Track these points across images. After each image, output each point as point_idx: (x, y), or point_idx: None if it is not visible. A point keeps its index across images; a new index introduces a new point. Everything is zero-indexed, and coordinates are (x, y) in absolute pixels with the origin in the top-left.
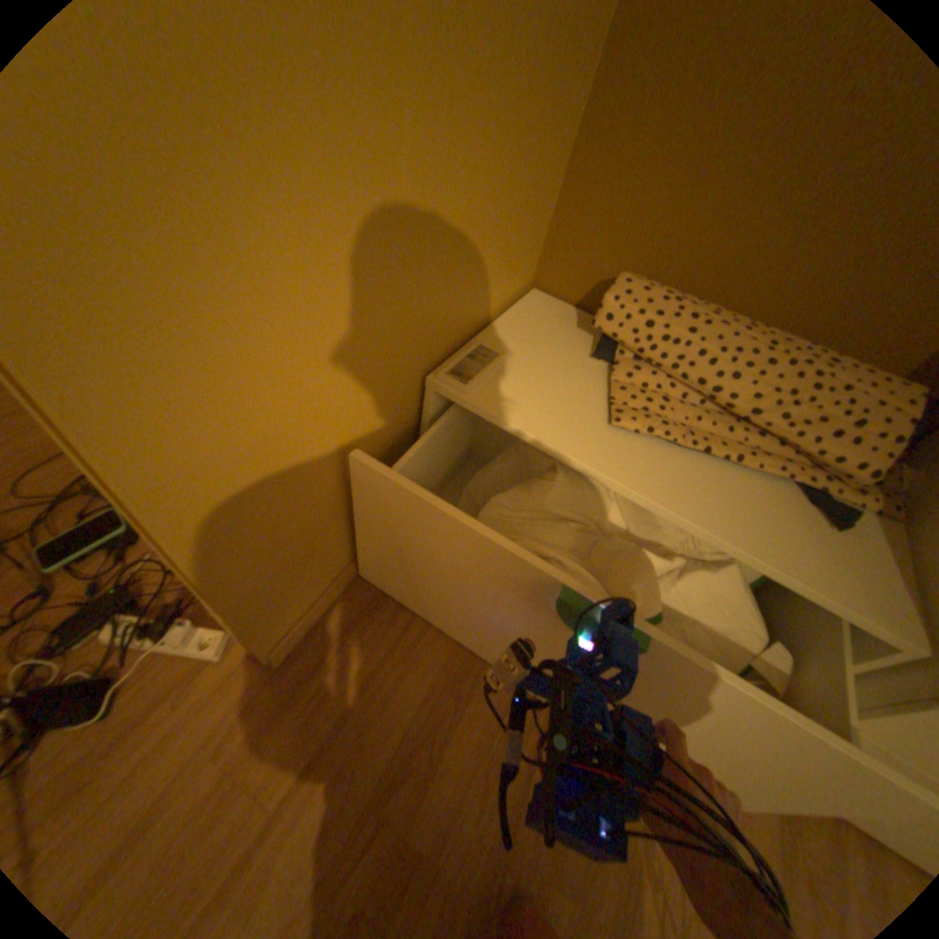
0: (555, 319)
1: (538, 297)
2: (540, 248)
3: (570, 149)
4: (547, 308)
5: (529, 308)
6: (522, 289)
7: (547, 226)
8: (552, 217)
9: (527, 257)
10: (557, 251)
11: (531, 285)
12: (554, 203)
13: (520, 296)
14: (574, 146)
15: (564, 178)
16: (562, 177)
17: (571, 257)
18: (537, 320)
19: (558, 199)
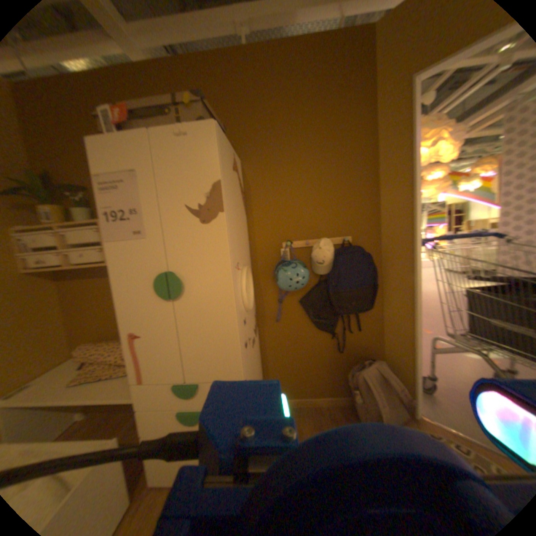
0: (68, 366)
1: (67, 362)
2: (64, 348)
3: (58, 324)
4: (68, 364)
5: (59, 367)
6: (60, 362)
7: (62, 342)
8: (64, 339)
9: (54, 353)
10: (71, 347)
11: (67, 359)
12: (61, 336)
13: (58, 365)
14: (61, 322)
15: (62, 329)
16: (60, 330)
17: (75, 346)
18: (59, 369)
19: (63, 334)
